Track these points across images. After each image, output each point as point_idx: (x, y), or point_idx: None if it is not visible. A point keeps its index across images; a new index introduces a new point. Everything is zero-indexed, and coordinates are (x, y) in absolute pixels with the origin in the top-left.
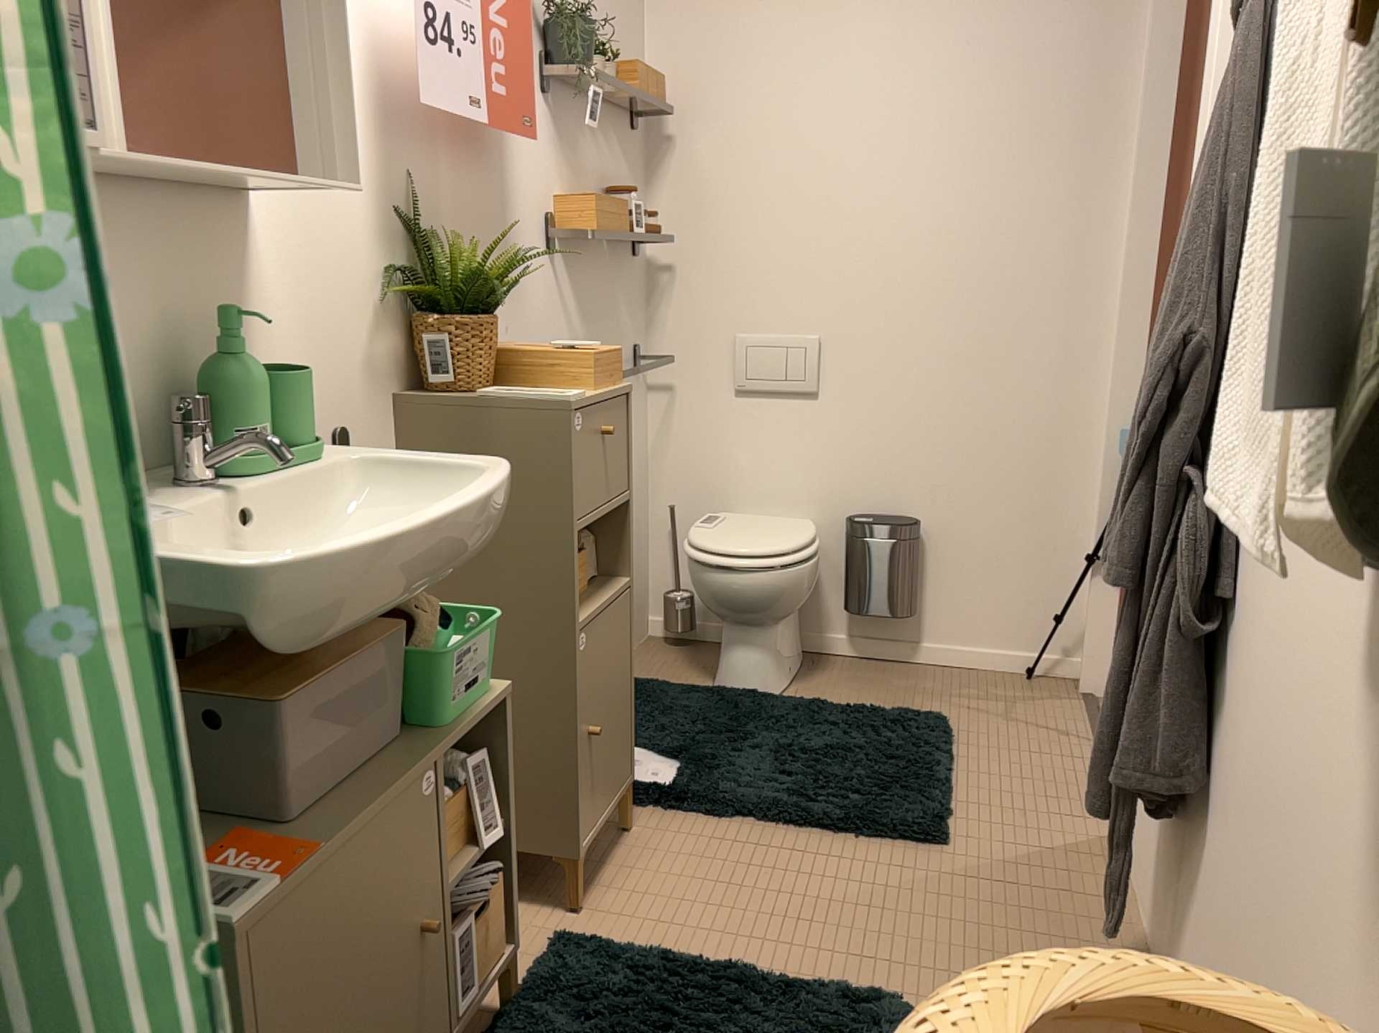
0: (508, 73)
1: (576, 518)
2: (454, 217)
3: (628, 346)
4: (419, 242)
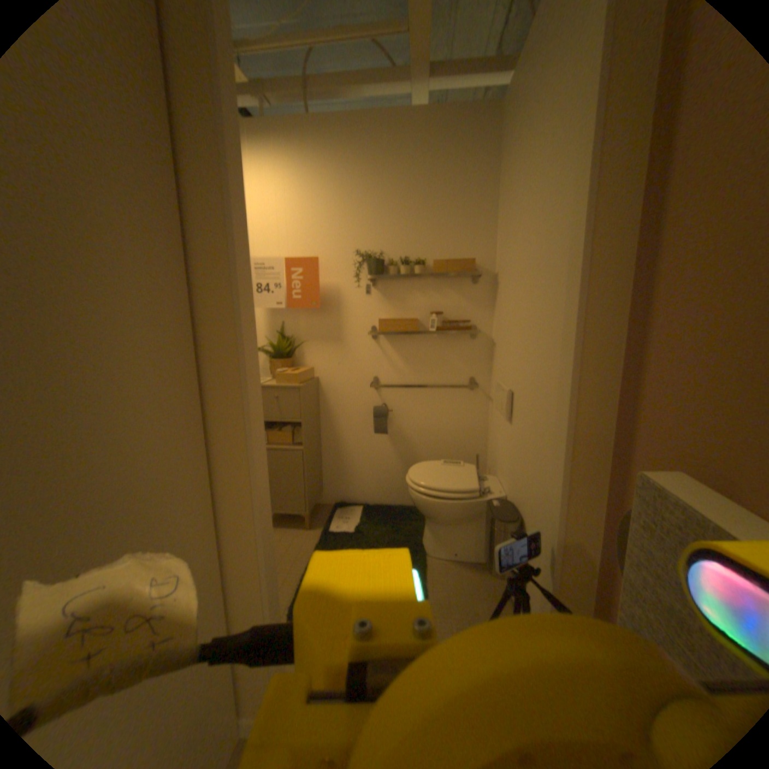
0: (302, 288)
1: None
2: (306, 329)
3: (461, 375)
4: (281, 337)
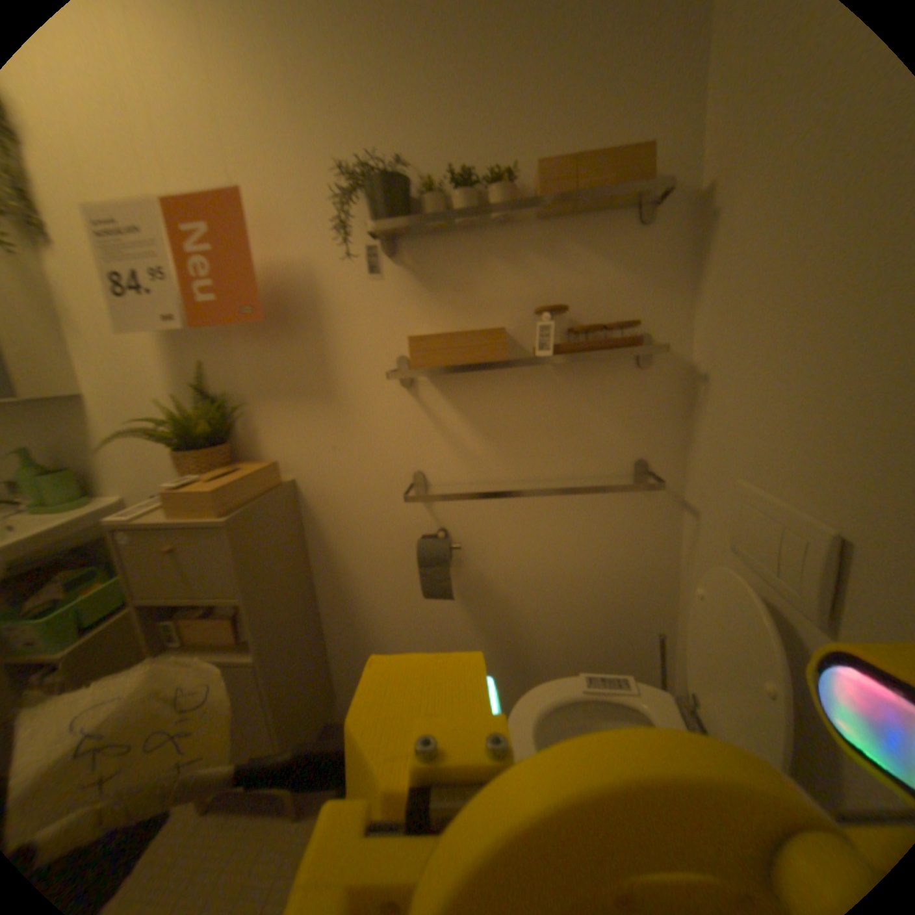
0: (211, 276)
1: (126, 597)
2: (249, 378)
3: (614, 459)
4: (198, 400)
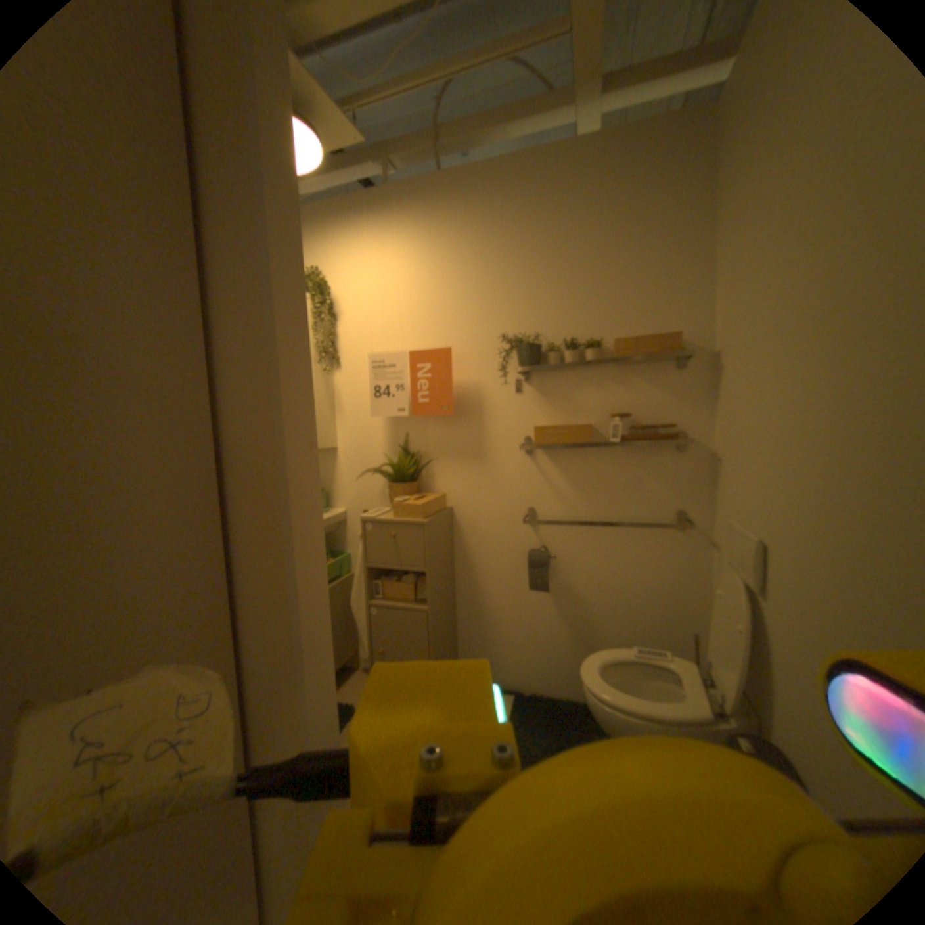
0: (431, 389)
1: (365, 560)
2: (436, 443)
3: (664, 508)
4: (405, 454)
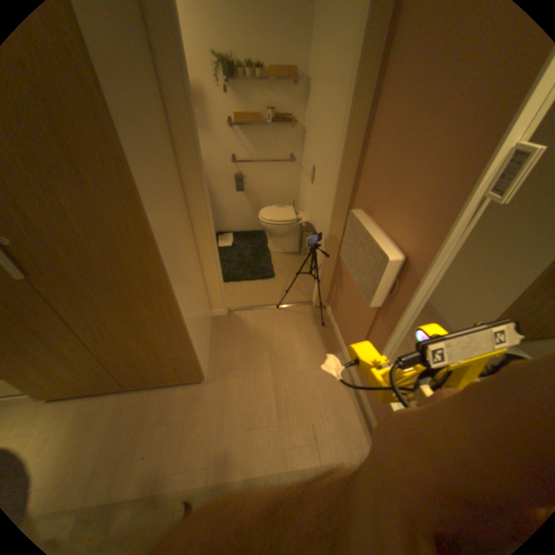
0: None
1: None
2: None
3: (287, 155)
4: None
